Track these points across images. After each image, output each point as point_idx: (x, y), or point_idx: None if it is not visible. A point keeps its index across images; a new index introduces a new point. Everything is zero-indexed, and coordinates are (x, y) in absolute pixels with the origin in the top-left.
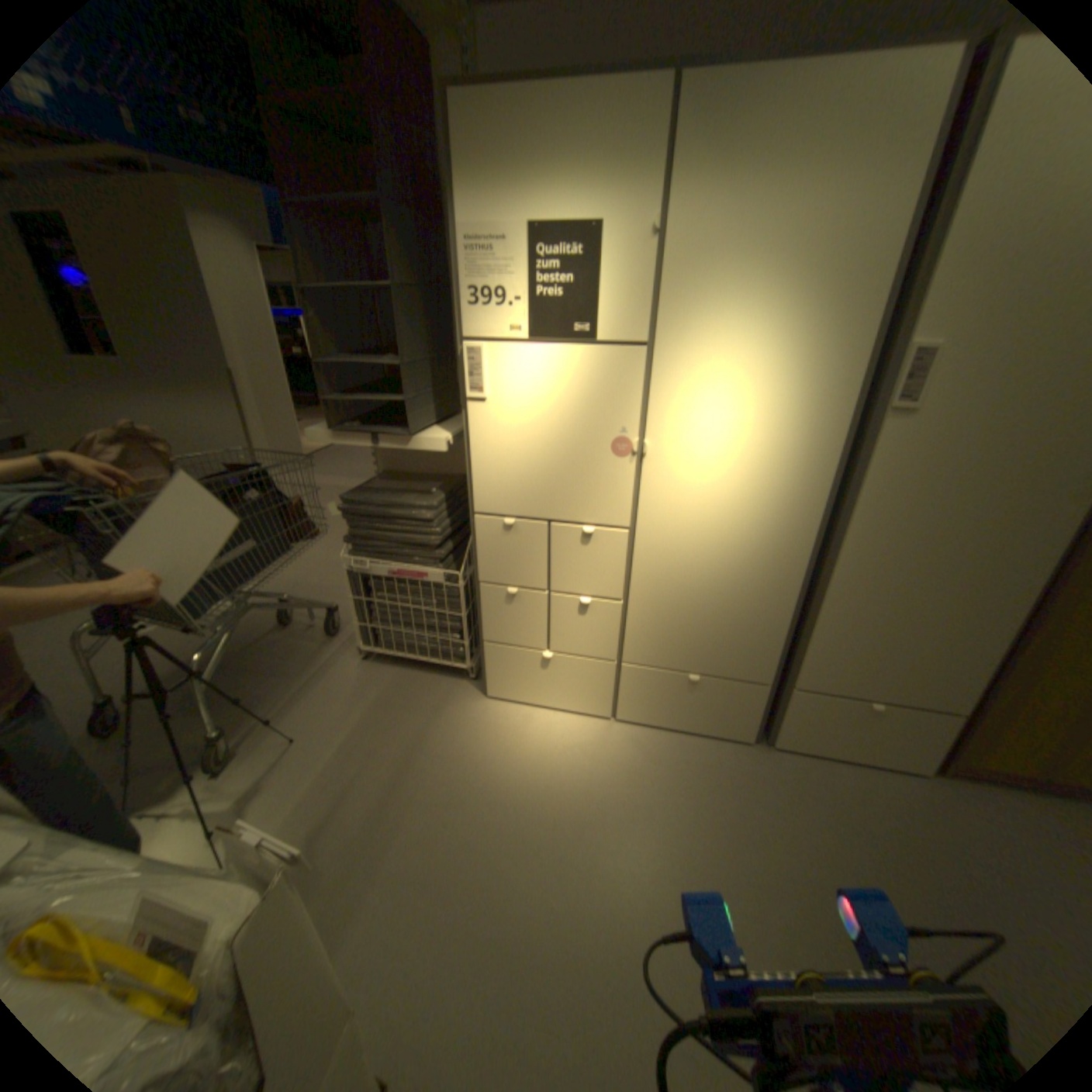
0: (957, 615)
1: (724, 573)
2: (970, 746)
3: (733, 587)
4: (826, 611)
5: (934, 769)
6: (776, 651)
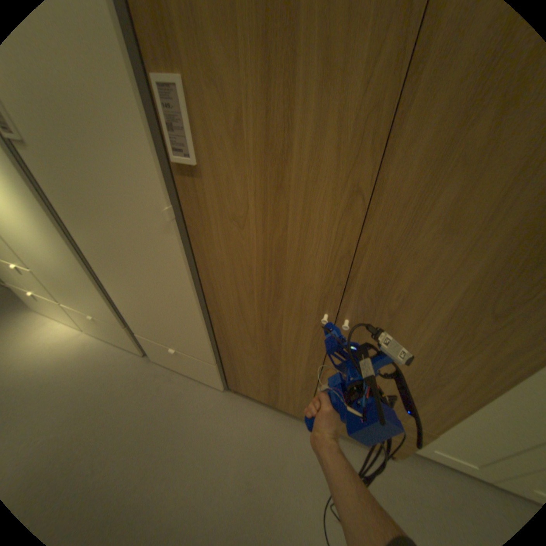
0: (166, 304)
1: (50, 259)
2: (228, 379)
3: (61, 269)
4: (109, 291)
5: (221, 387)
6: (109, 310)
